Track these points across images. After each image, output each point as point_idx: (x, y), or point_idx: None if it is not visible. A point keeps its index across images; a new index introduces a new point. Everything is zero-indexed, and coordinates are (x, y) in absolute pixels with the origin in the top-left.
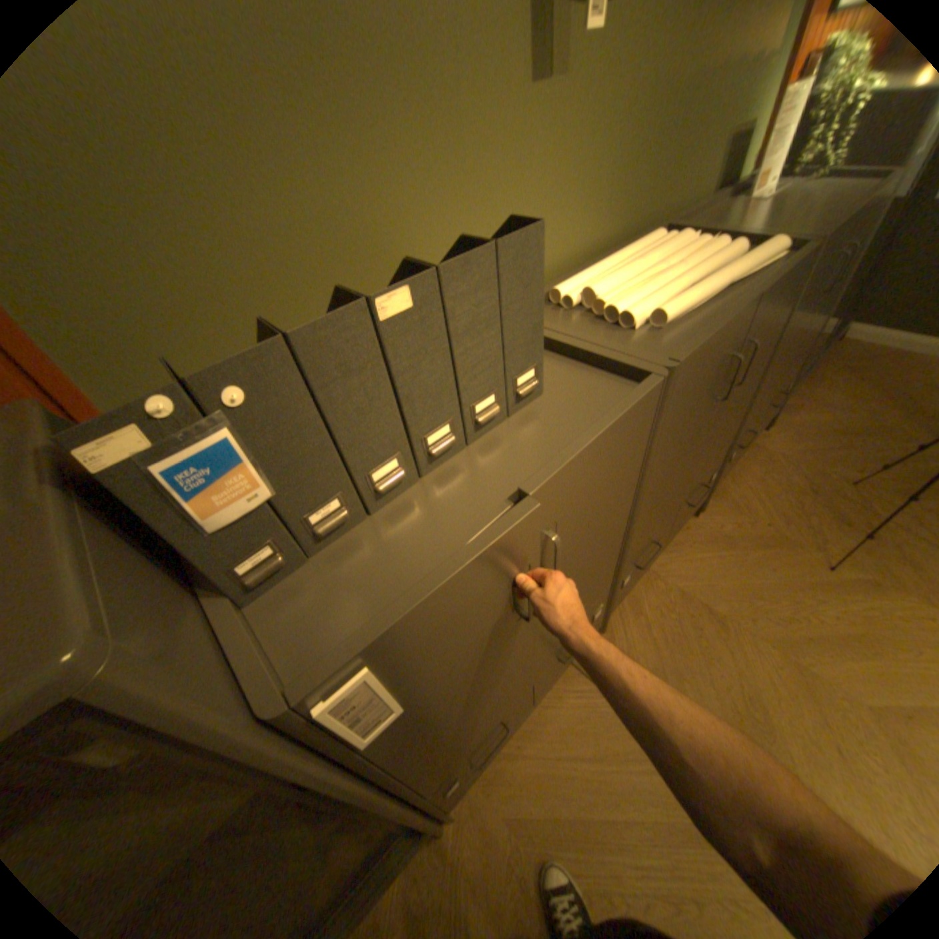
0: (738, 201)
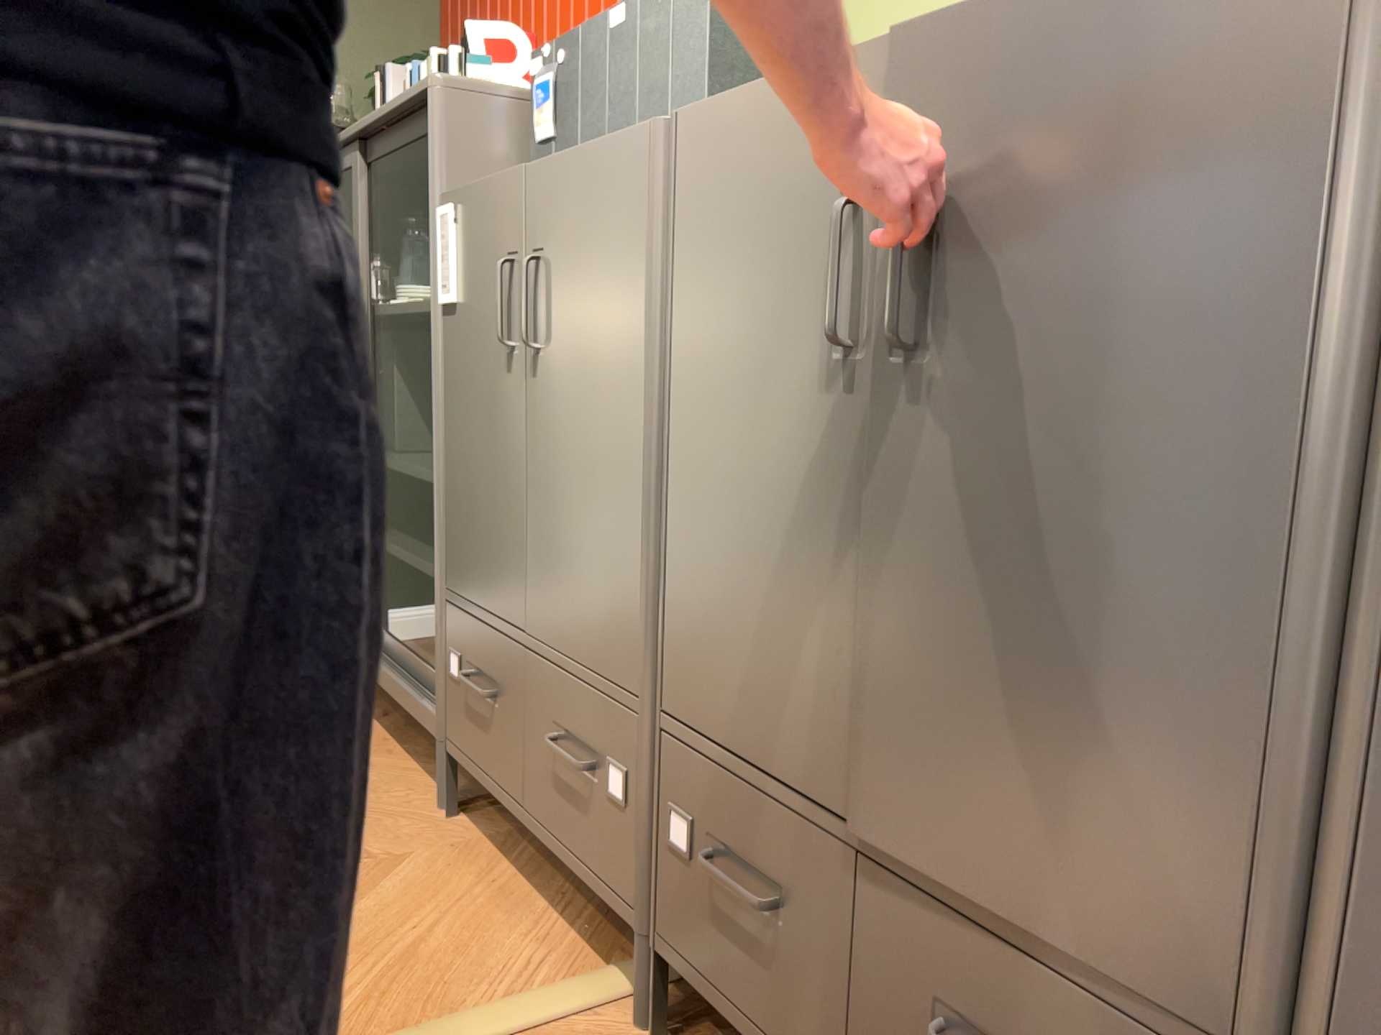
0: None
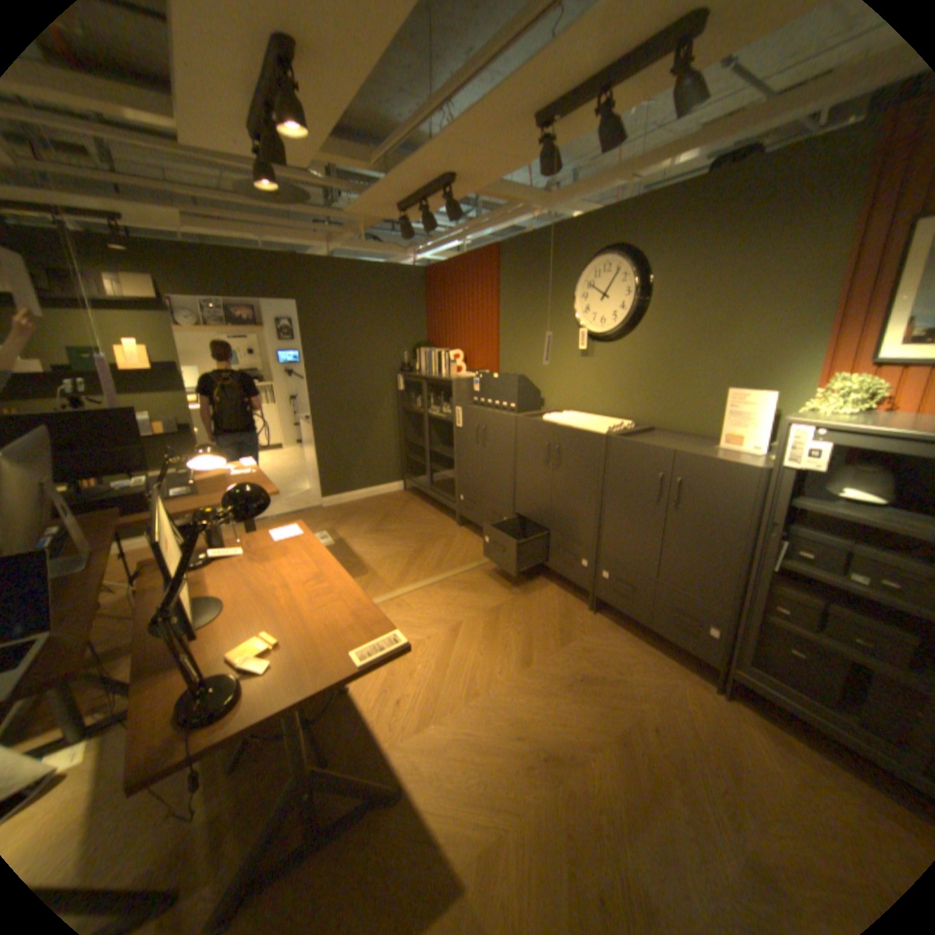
0: (717, 445)
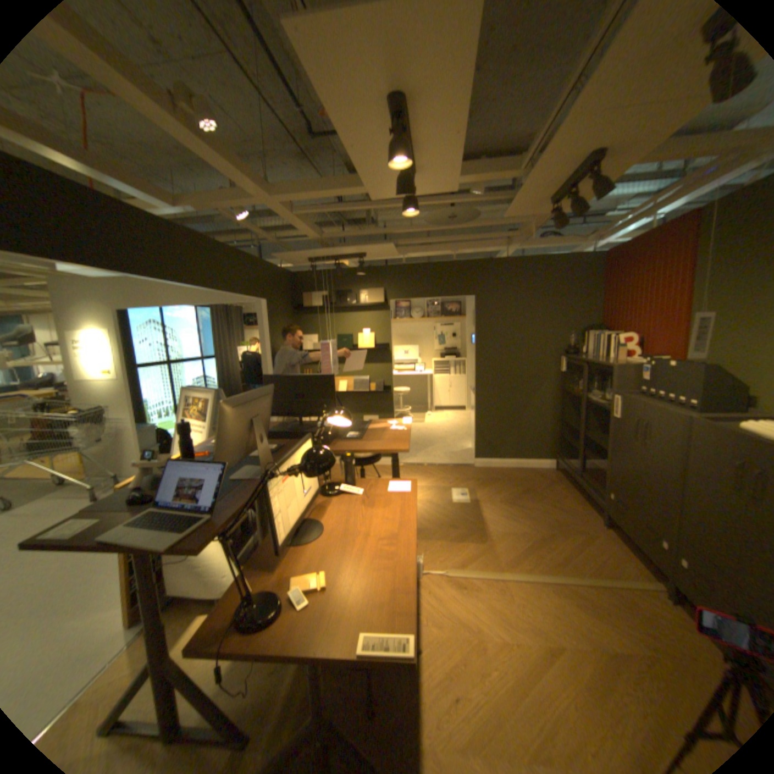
0: None
